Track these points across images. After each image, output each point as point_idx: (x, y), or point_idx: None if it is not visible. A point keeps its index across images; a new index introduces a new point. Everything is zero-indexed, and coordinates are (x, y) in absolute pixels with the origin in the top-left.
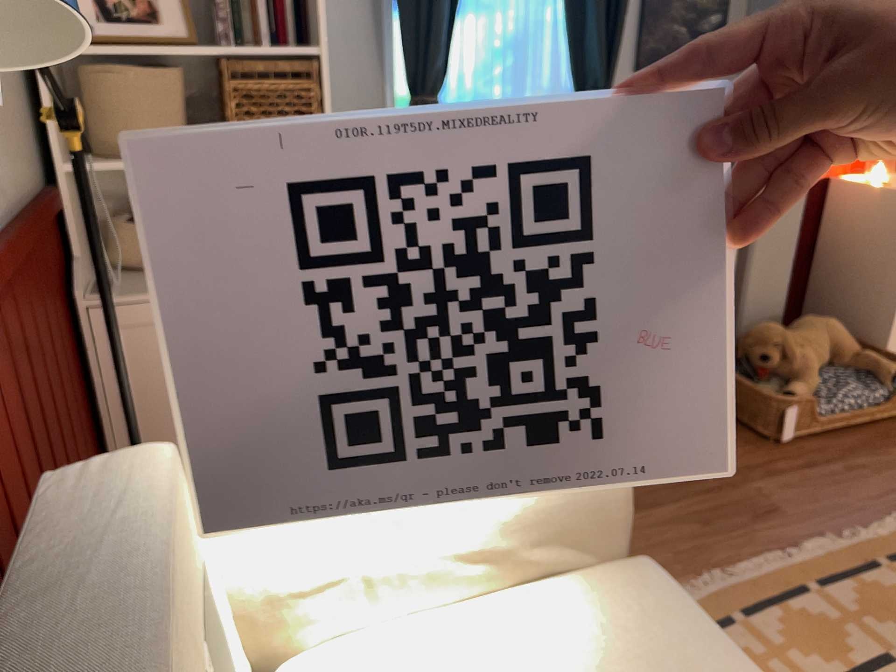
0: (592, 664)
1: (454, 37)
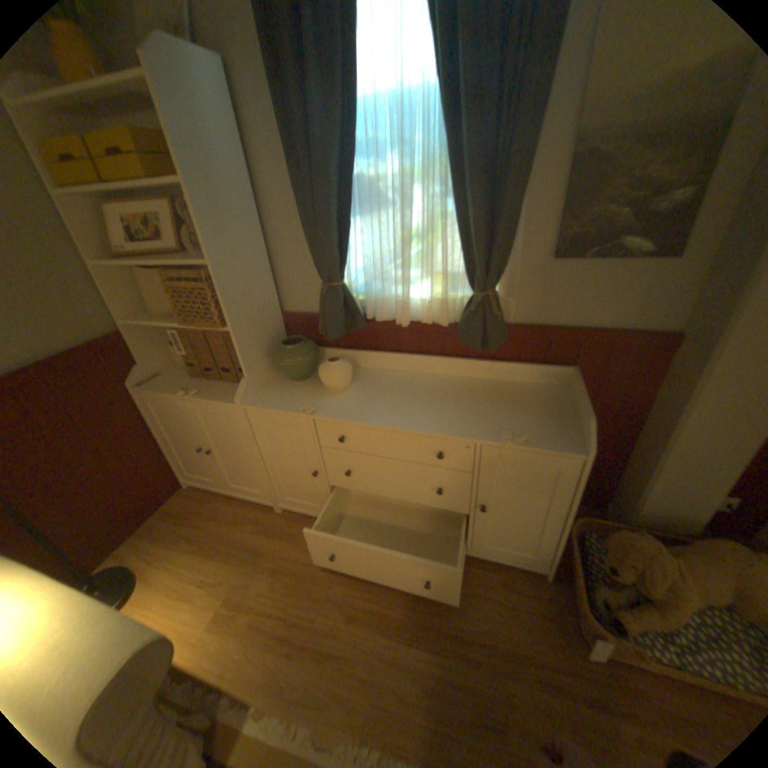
0: None
1: (351, 234)
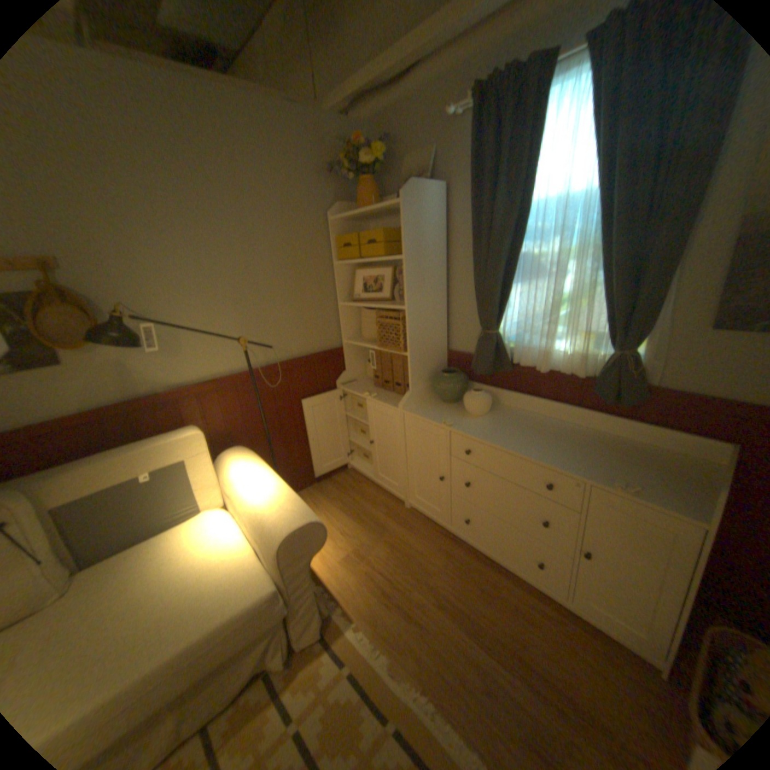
0: (205, 581)
1: (511, 295)
